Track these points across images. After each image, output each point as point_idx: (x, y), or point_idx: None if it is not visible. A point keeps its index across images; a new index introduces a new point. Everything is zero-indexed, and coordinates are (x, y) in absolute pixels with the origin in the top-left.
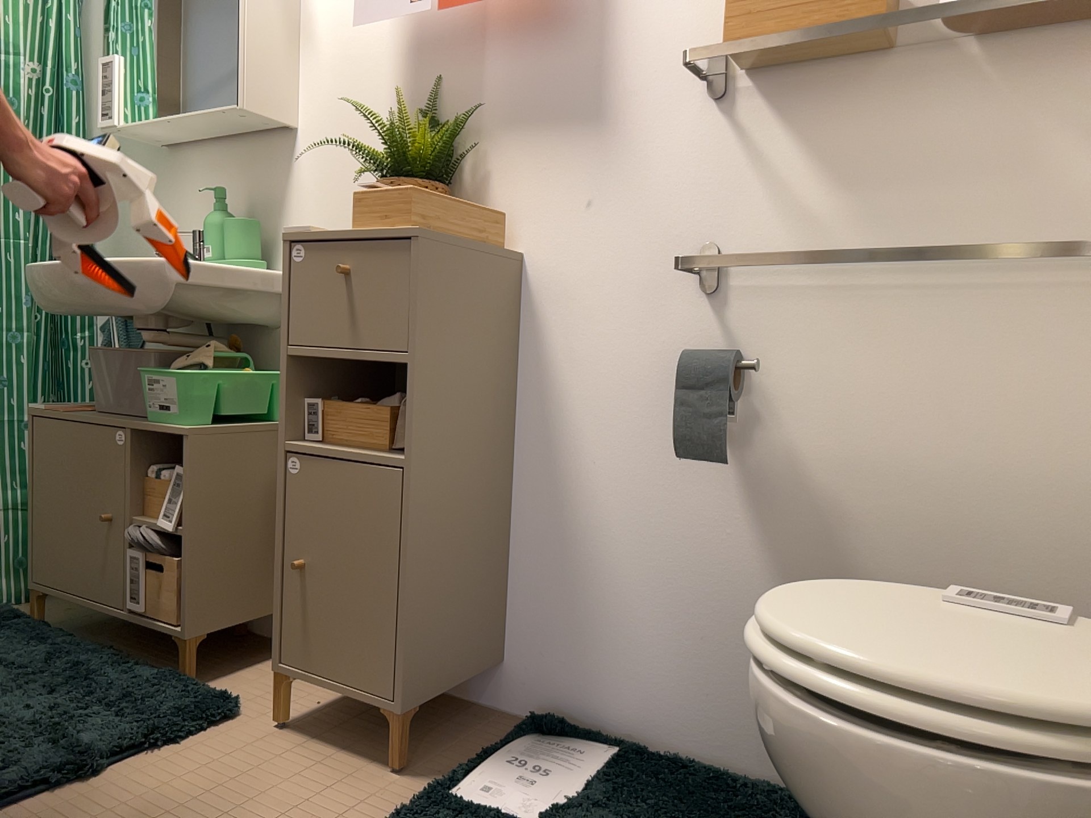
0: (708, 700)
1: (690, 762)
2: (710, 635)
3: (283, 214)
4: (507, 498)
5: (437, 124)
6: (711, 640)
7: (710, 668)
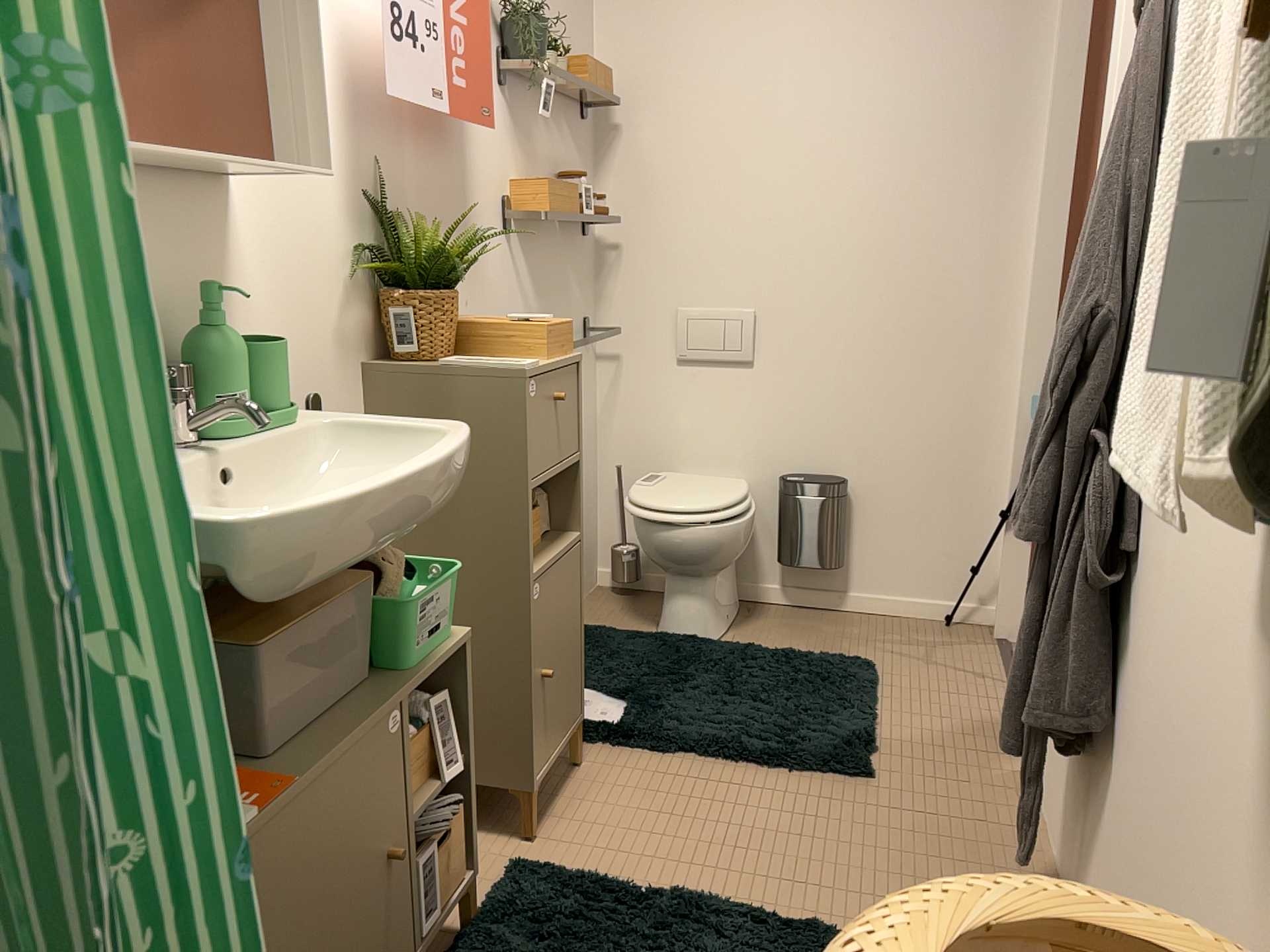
0: None
1: None
2: None
3: (235, 319)
4: None
5: (386, 218)
6: None
7: None
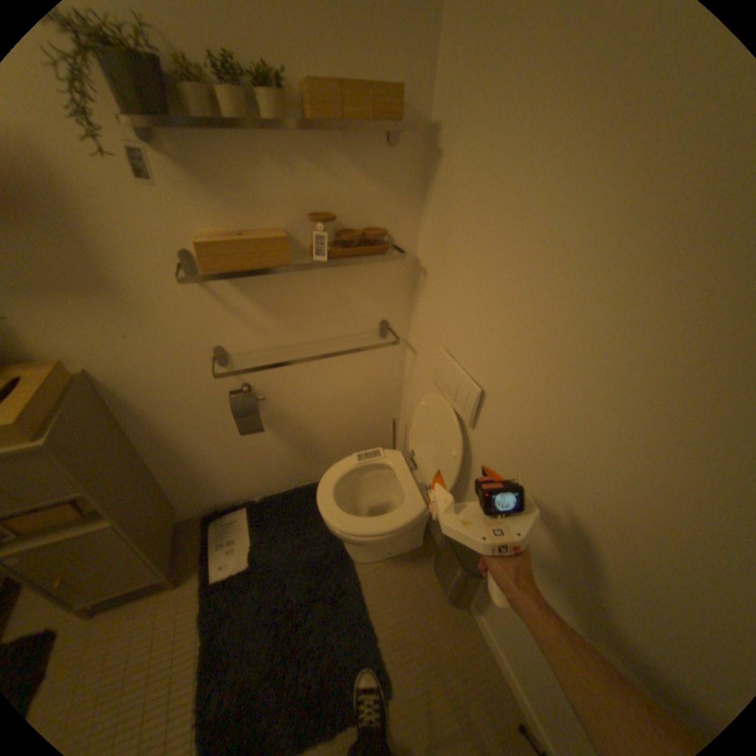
0: (268, 479)
1: (270, 497)
2: (264, 464)
3: None
4: (145, 467)
5: None
6: (265, 466)
7: (266, 472)
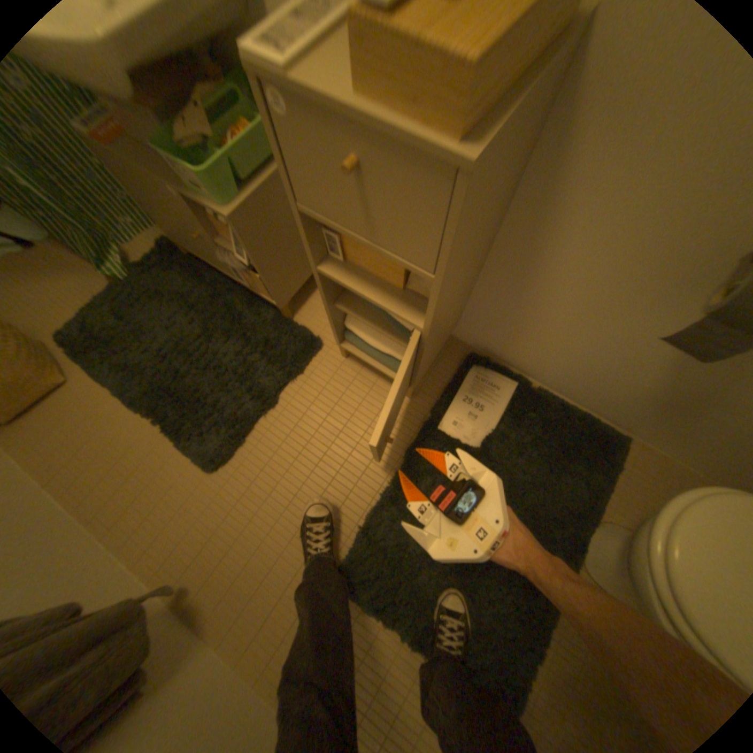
0: (577, 382)
1: (554, 397)
2: (599, 369)
3: None
4: (484, 264)
5: None
6: (598, 370)
7: (588, 375)
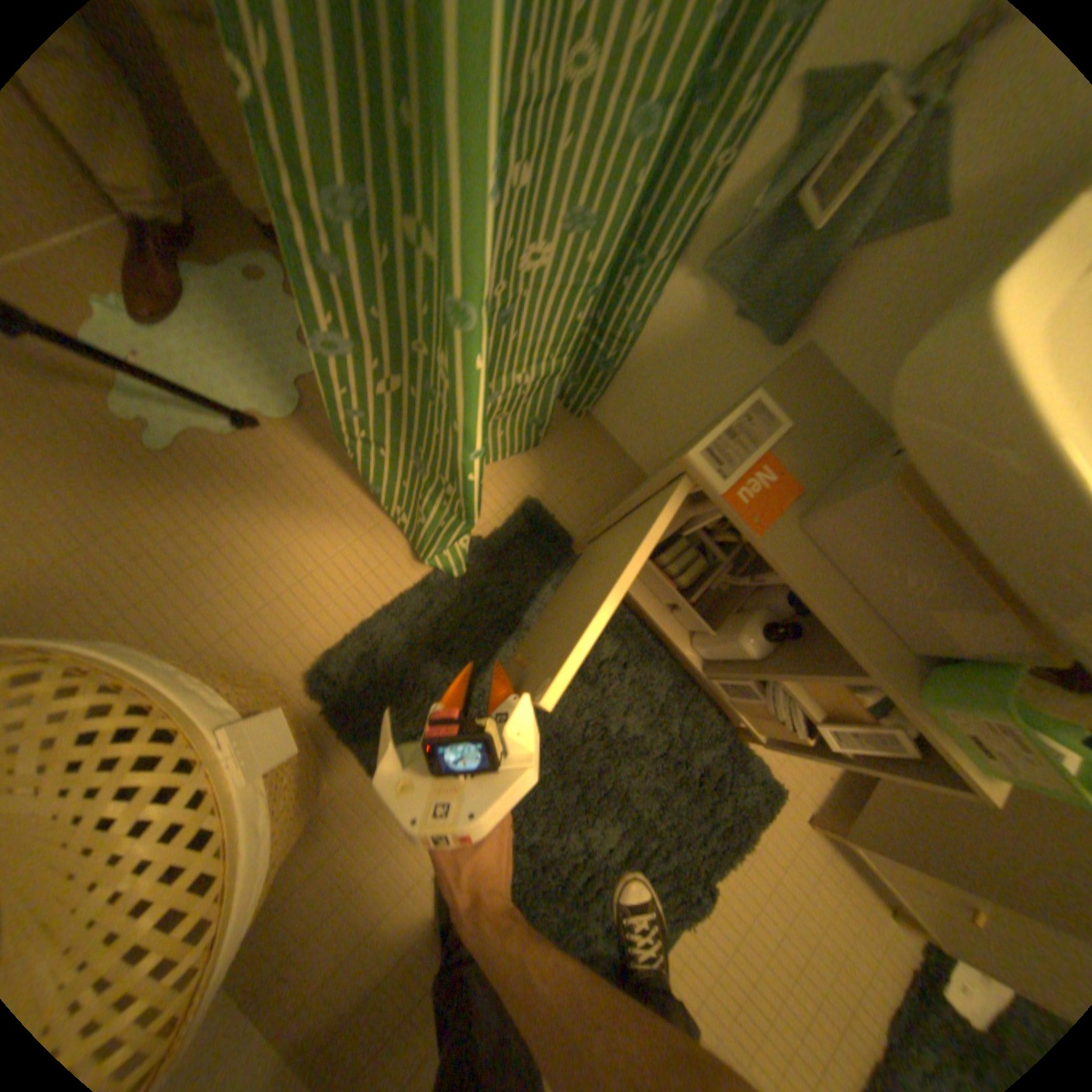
0: None
1: None
2: None
3: None
4: None
5: None
6: None
7: None
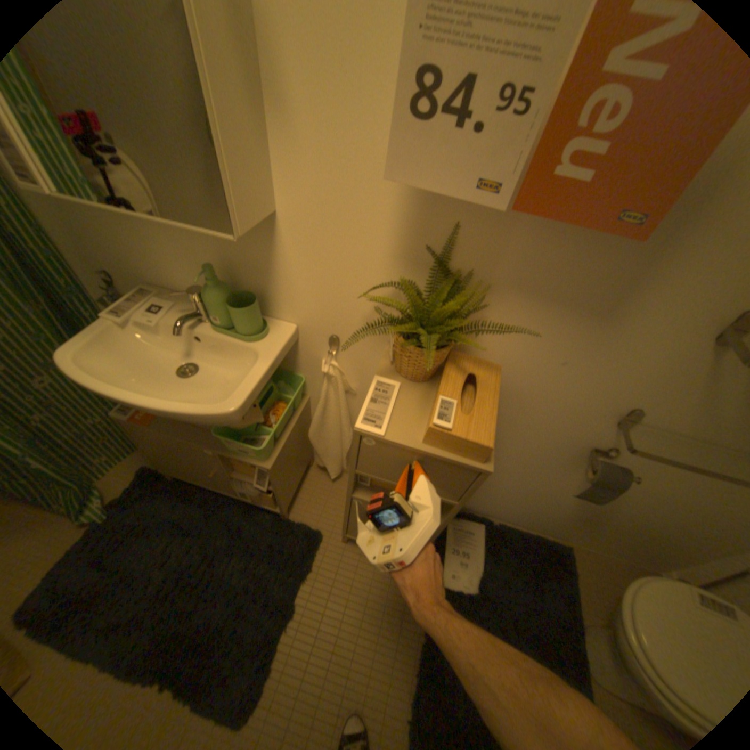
0: (524, 516)
1: (512, 531)
2: (536, 506)
3: (270, 279)
4: None
5: (446, 264)
6: (535, 507)
7: (530, 511)
